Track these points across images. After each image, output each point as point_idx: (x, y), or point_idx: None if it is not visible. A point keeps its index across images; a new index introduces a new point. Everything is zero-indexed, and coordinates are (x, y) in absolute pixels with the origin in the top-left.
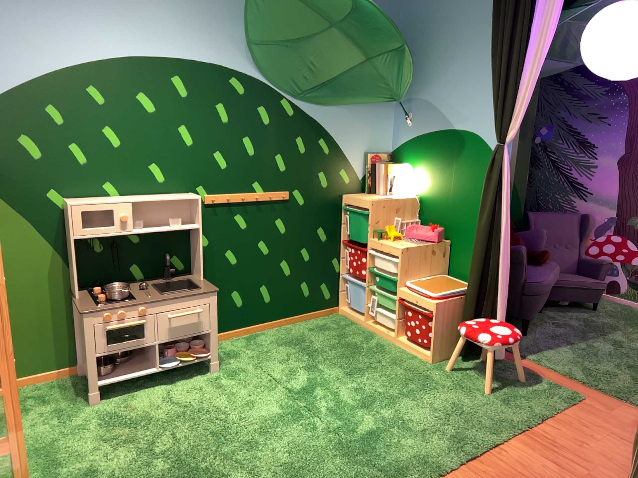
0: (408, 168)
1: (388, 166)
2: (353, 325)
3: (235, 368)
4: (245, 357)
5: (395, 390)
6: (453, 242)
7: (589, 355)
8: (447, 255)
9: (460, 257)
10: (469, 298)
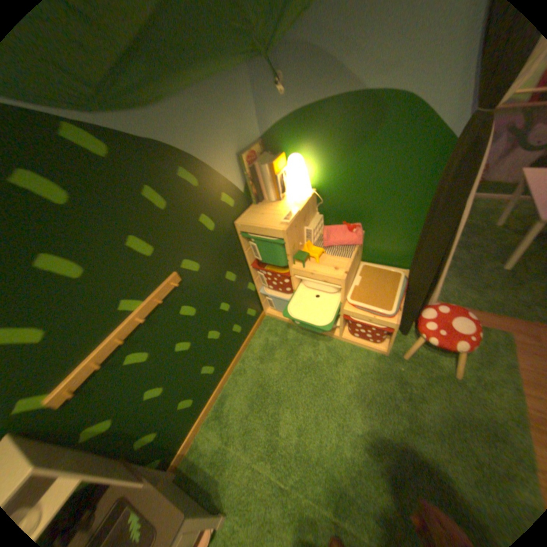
0: (300, 161)
1: (273, 166)
2: (288, 327)
3: (237, 489)
4: (233, 454)
5: (396, 425)
6: (366, 231)
7: (465, 272)
8: (362, 245)
9: (376, 244)
10: (415, 296)
